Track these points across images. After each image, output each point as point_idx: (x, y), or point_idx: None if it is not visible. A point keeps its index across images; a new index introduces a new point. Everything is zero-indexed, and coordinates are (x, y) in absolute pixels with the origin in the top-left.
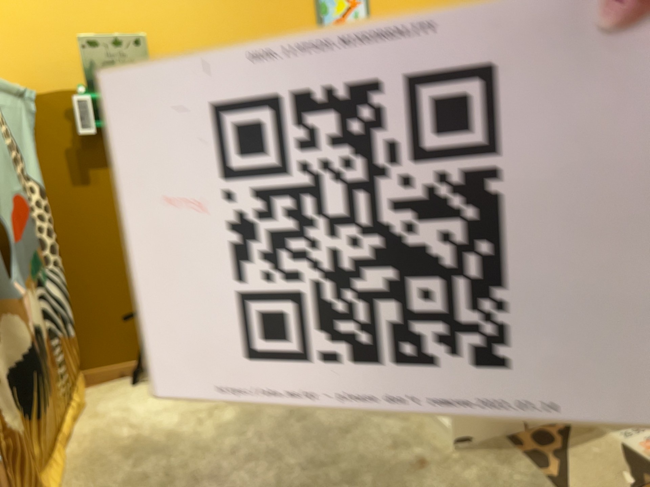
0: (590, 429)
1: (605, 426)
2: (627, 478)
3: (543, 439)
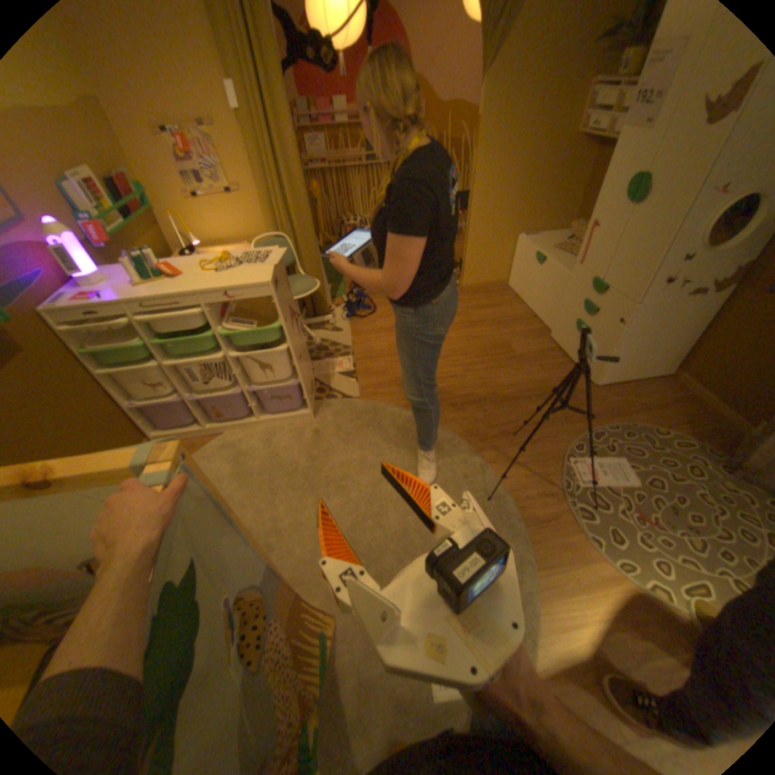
0: (321, 376)
1: (322, 372)
2: (347, 380)
3: (318, 390)
